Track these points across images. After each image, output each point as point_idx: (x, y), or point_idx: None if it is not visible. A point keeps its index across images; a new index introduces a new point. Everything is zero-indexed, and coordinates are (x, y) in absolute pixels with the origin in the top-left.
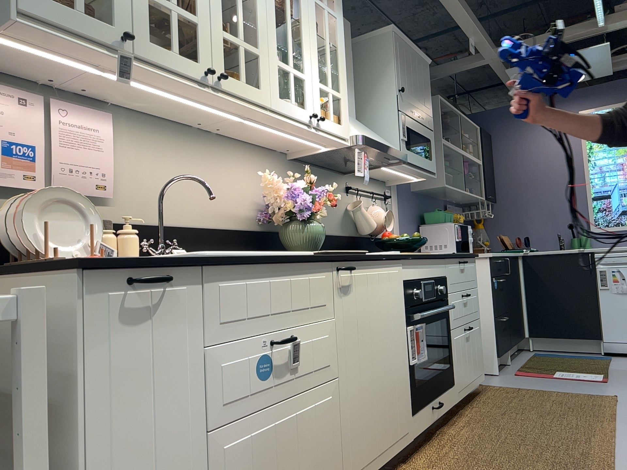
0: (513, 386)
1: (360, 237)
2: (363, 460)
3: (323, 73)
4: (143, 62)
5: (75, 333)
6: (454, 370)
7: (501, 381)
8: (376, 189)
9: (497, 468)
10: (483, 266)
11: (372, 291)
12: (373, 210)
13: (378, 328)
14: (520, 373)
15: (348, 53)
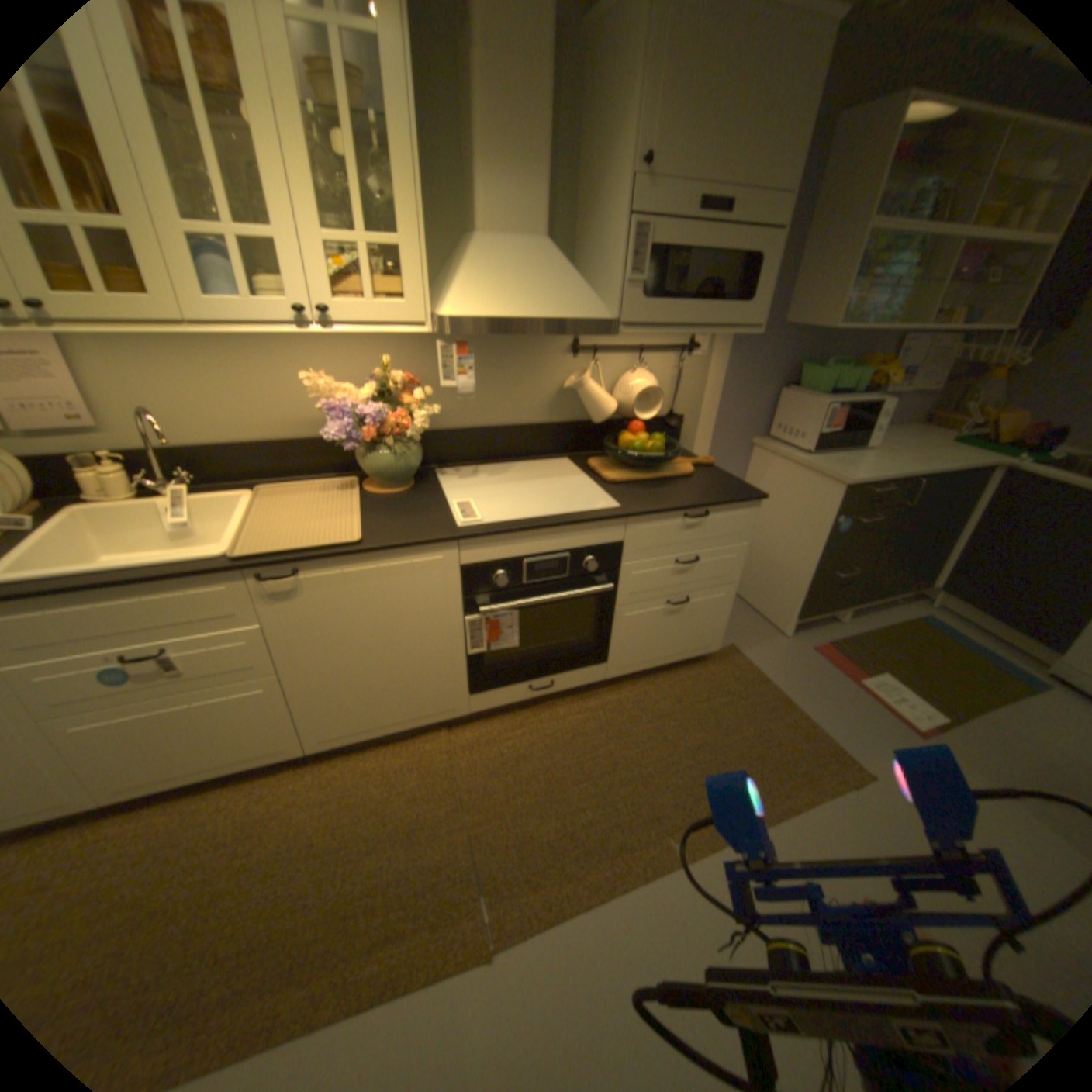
0: (767, 673)
1: (593, 422)
2: (343, 733)
3: (384, 184)
4: None
5: None
6: (609, 650)
7: (769, 654)
8: (660, 336)
9: (510, 797)
10: (832, 494)
11: (358, 590)
12: (625, 382)
13: (377, 626)
14: (823, 651)
15: (532, 75)
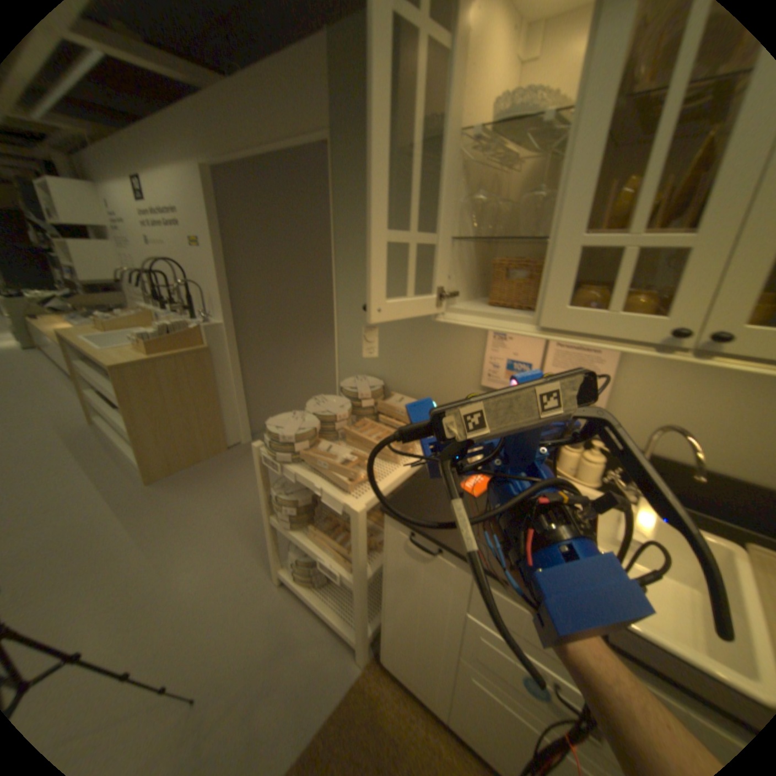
0: None
1: None
2: None
3: None
4: (561, 330)
5: (387, 541)
6: None
7: None
8: None
9: None
10: None
11: None
12: None
13: None
14: None
15: None
